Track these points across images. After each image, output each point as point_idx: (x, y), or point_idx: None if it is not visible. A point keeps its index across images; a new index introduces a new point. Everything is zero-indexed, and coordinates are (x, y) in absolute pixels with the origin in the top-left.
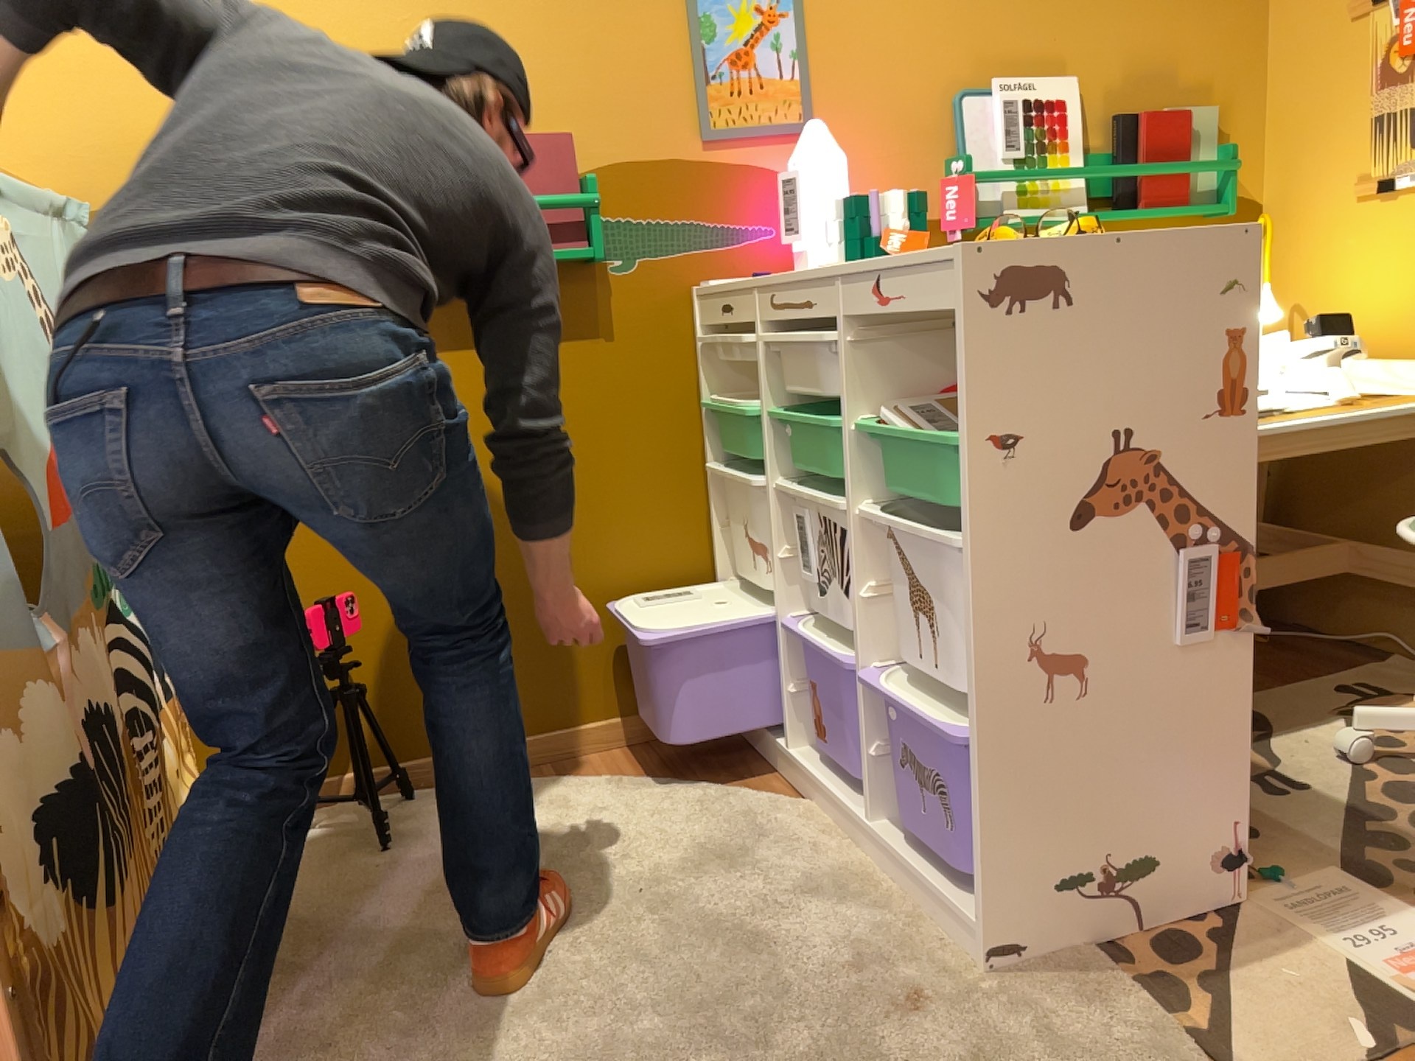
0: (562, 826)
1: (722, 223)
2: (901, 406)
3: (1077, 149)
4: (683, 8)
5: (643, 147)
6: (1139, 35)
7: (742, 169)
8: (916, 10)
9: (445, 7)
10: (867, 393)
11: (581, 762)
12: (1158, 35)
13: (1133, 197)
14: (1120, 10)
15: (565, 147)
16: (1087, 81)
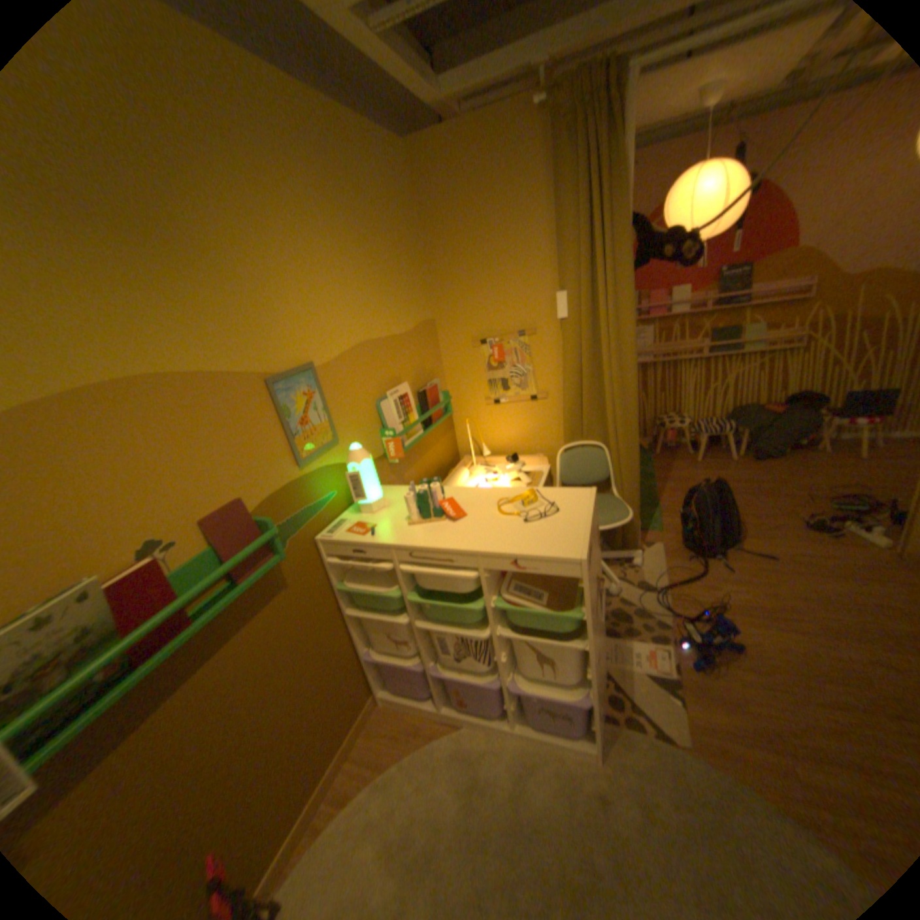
0: (386, 842)
1: (316, 501)
2: (505, 589)
3: (415, 410)
4: (272, 405)
5: (274, 485)
6: (415, 359)
7: (317, 472)
8: (356, 372)
9: (132, 459)
10: (490, 590)
11: (337, 789)
12: (419, 357)
13: (430, 420)
14: (409, 352)
15: (240, 509)
16: (407, 381)
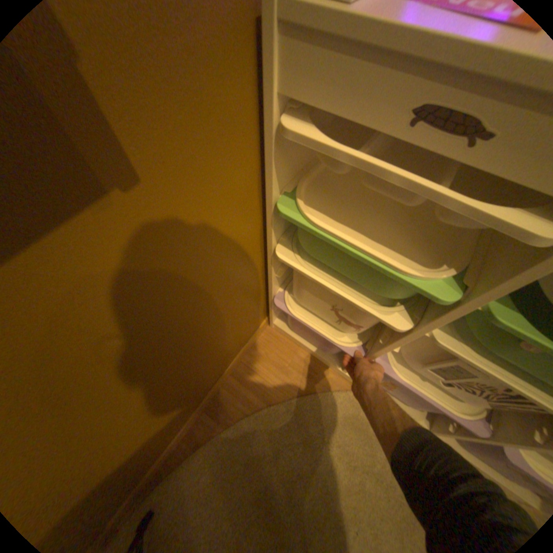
0: (268, 488)
1: None
2: None
3: None
4: None
5: None
6: None
7: None
8: None
9: None
10: None
11: (220, 400)
12: None
13: None
14: None
15: None
16: None
